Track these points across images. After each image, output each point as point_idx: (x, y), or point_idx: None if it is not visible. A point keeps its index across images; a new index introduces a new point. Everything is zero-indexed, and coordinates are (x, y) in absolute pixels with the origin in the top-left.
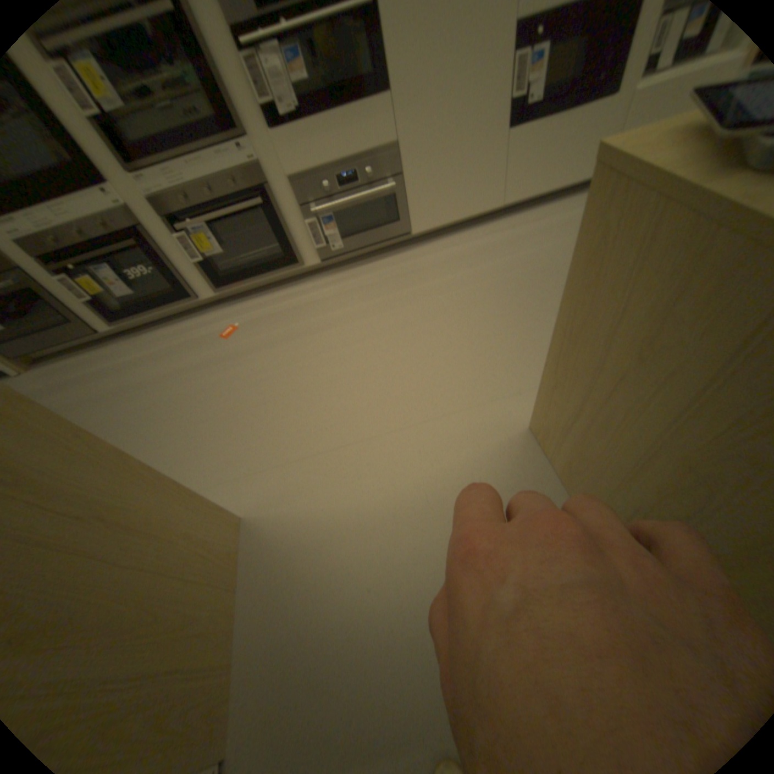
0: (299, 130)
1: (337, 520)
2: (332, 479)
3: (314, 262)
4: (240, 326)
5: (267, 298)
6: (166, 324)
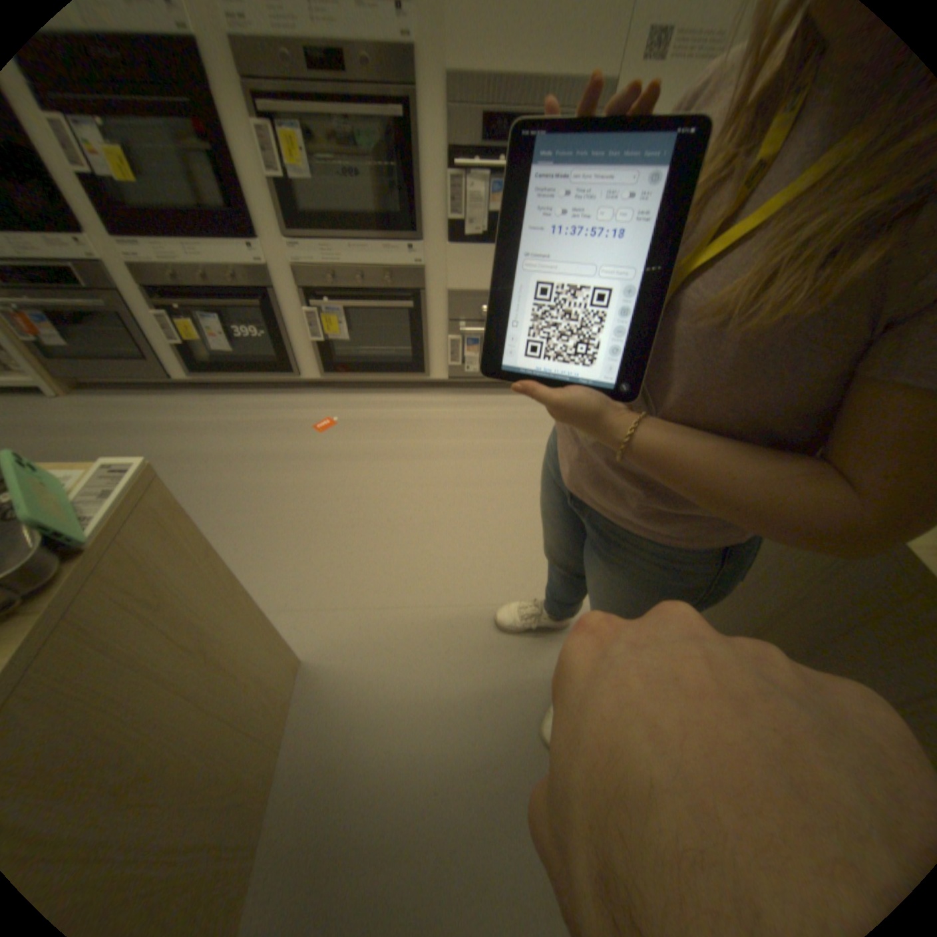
0: (479, 253)
1: (413, 696)
2: (416, 643)
3: (440, 376)
4: (339, 423)
5: (377, 399)
6: (252, 391)
